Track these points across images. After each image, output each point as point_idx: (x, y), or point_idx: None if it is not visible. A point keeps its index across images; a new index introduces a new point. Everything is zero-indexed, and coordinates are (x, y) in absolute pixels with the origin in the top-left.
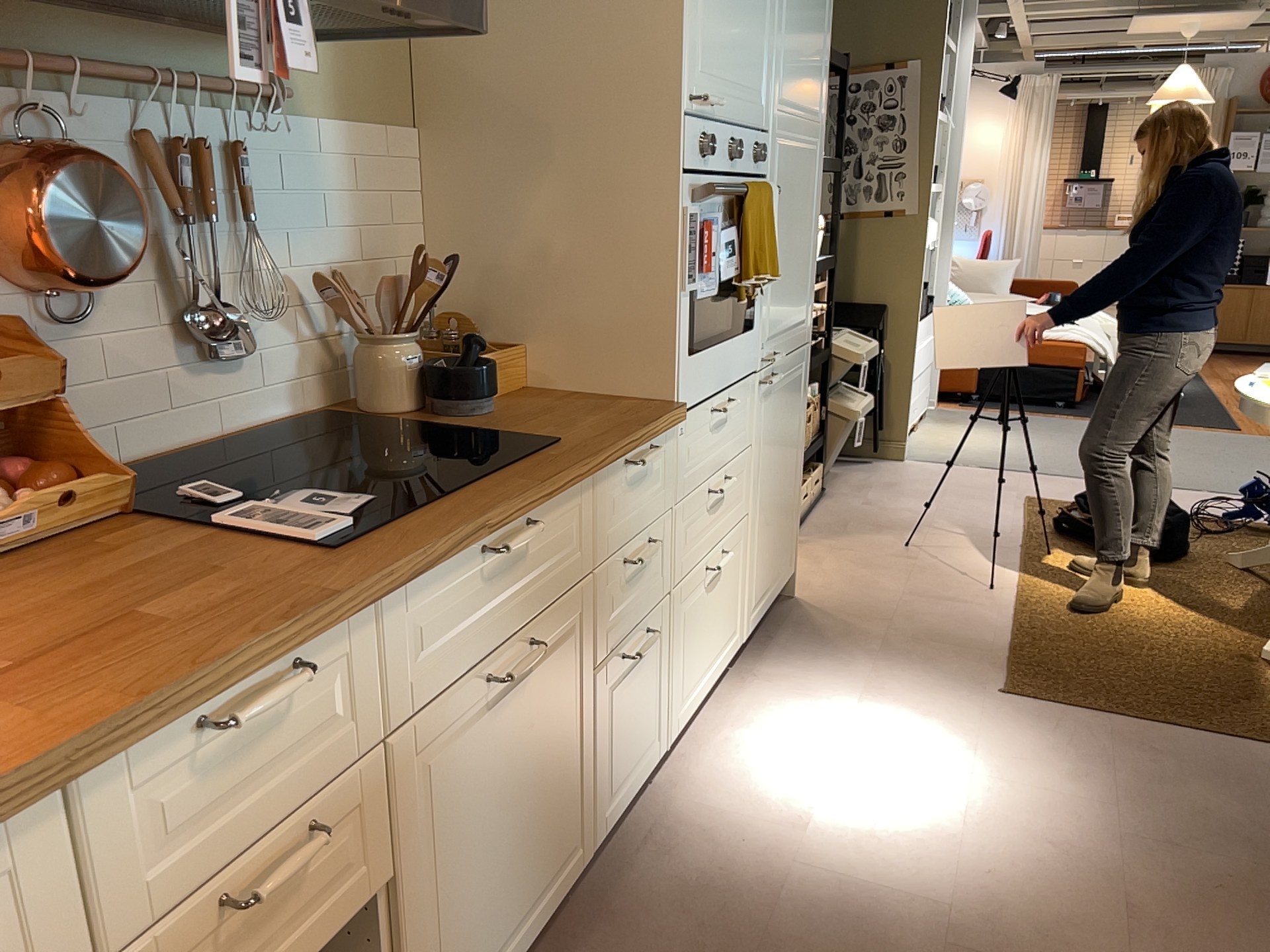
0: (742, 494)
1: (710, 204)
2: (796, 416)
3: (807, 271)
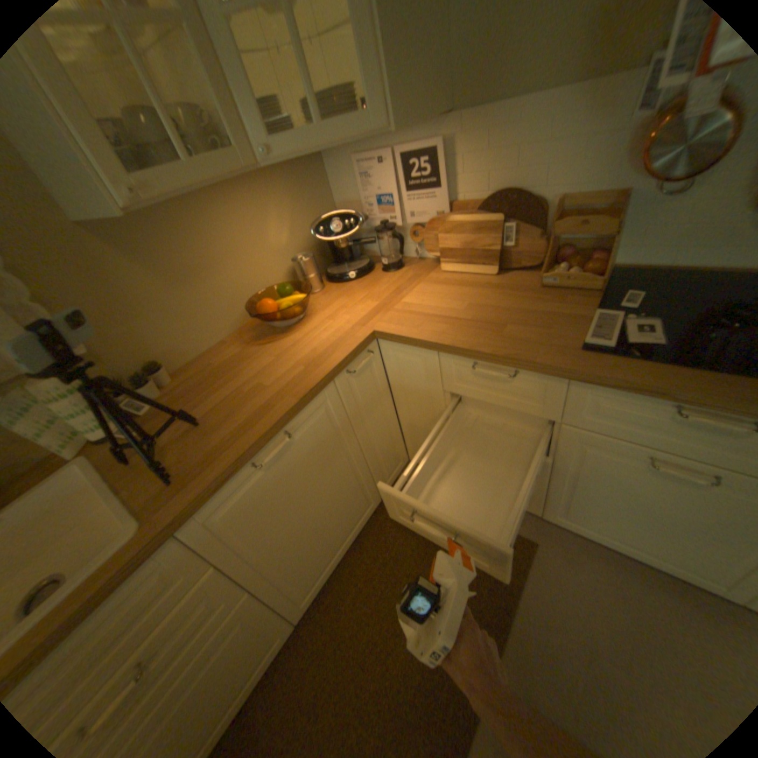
0: None
1: None
2: None
3: None
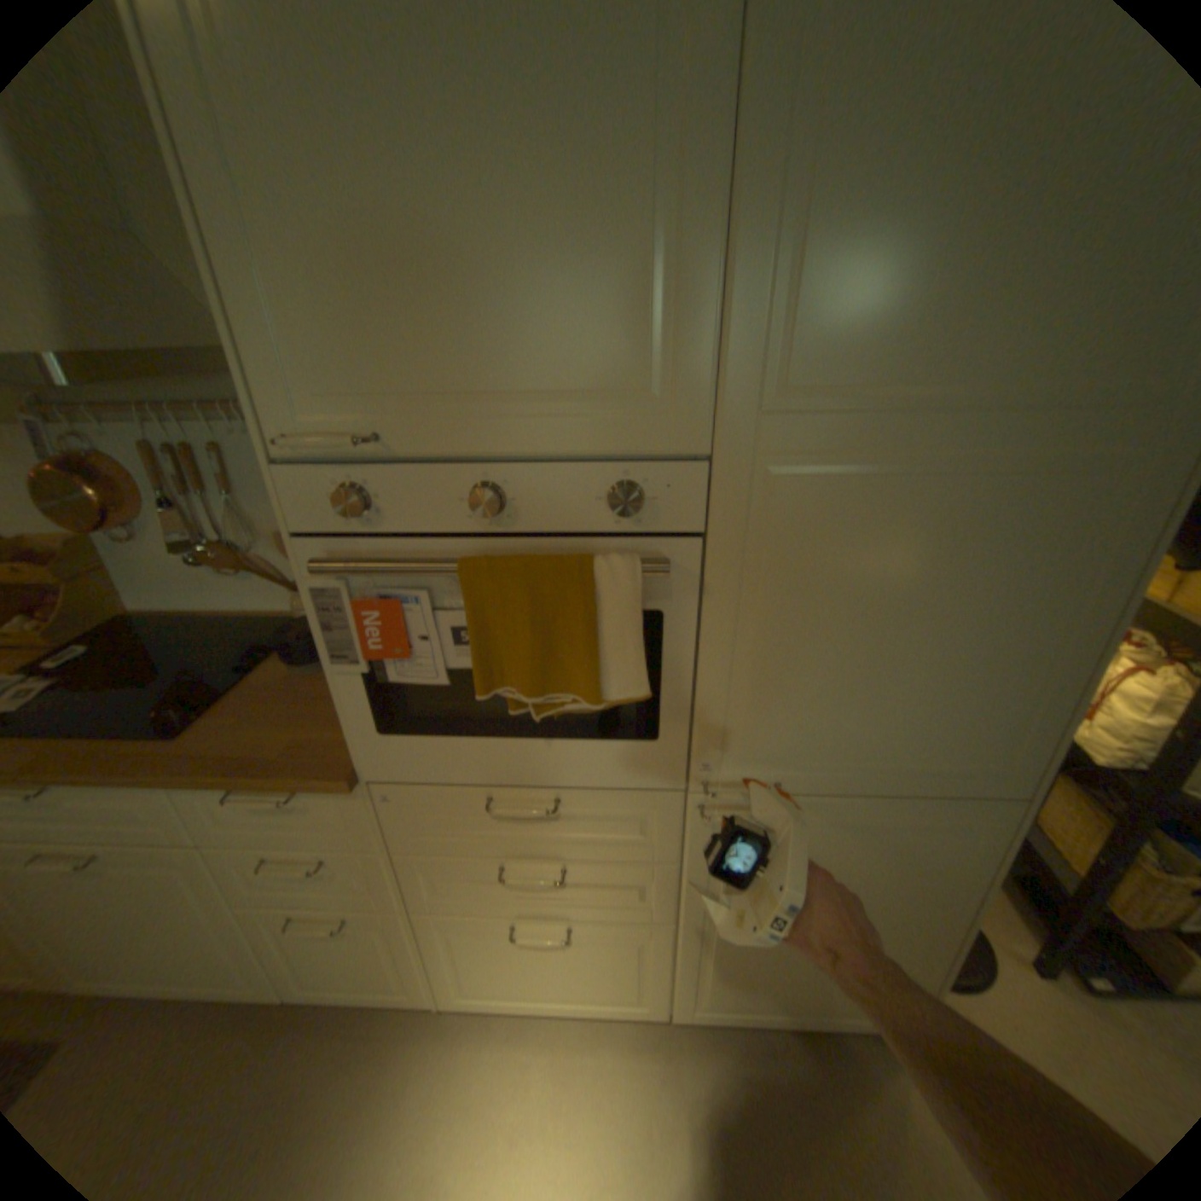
0: (638, 901)
1: (399, 574)
2: (917, 882)
3: (1009, 694)
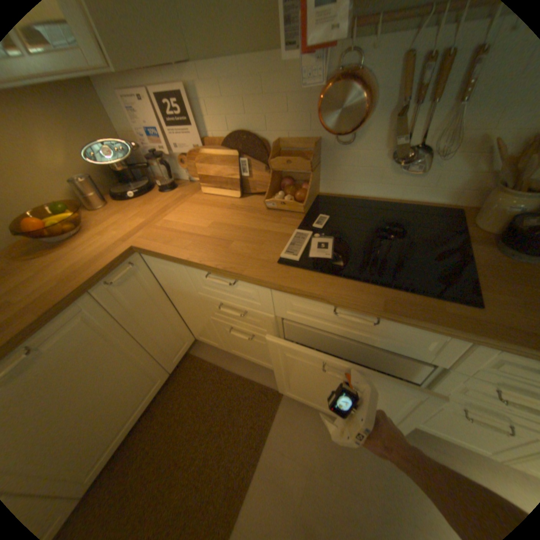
0: None
1: None
2: None
3: None
